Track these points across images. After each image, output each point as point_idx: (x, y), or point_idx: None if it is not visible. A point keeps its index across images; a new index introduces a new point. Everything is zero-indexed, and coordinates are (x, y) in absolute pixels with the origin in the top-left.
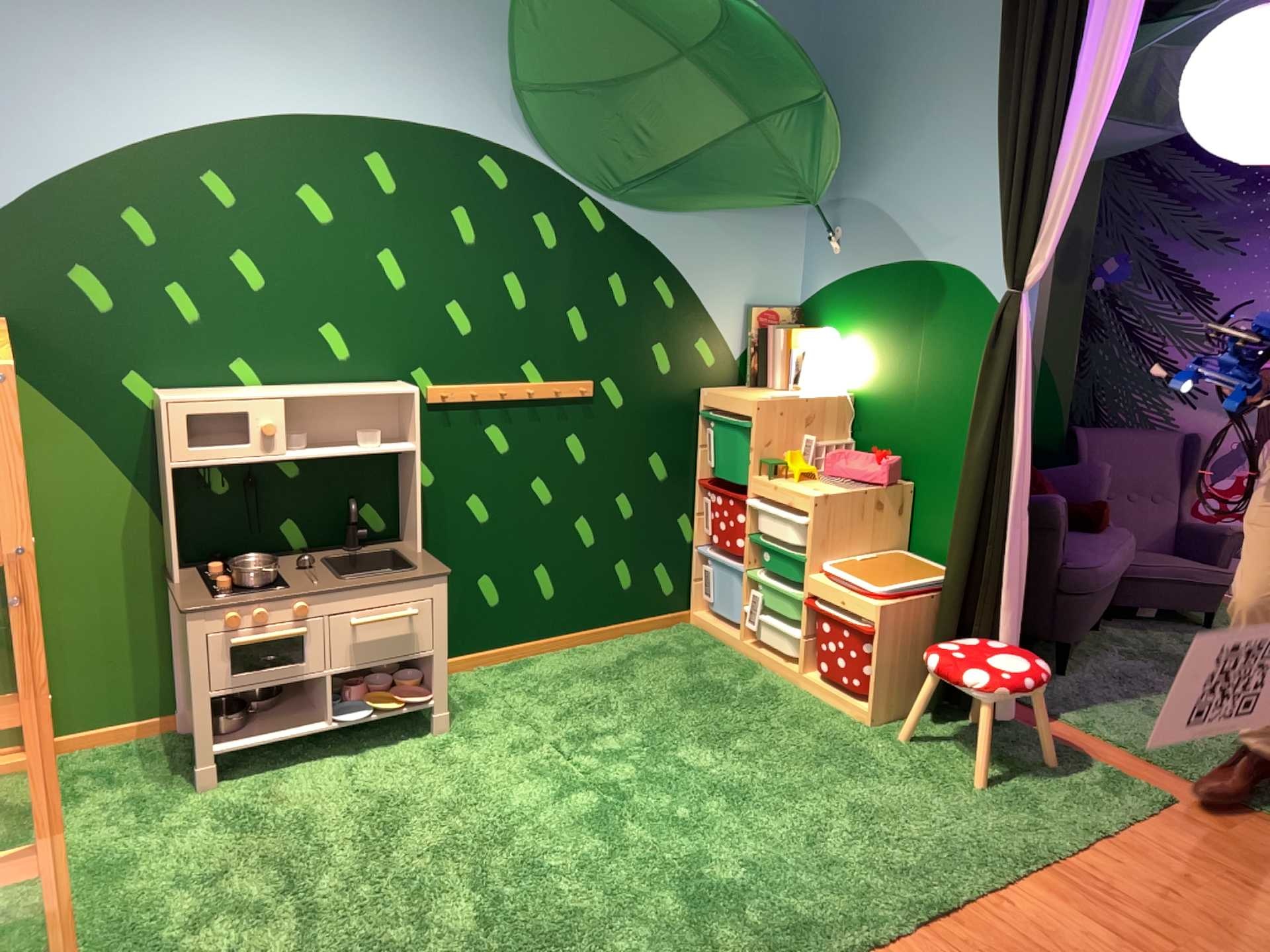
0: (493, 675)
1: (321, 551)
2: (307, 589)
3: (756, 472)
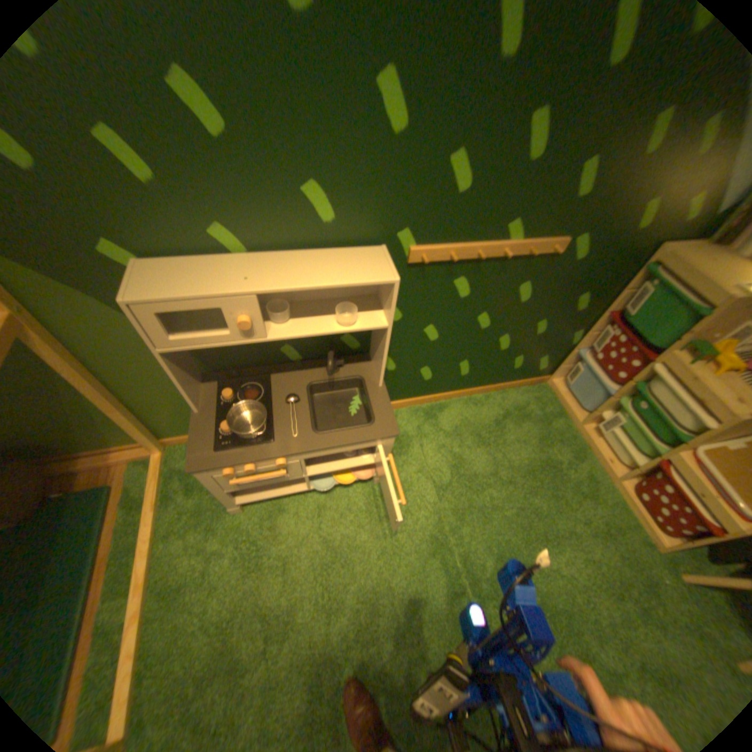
0: (416, 421)
1: (306, 370)
2: (280, 450)
3: (681, 349)
